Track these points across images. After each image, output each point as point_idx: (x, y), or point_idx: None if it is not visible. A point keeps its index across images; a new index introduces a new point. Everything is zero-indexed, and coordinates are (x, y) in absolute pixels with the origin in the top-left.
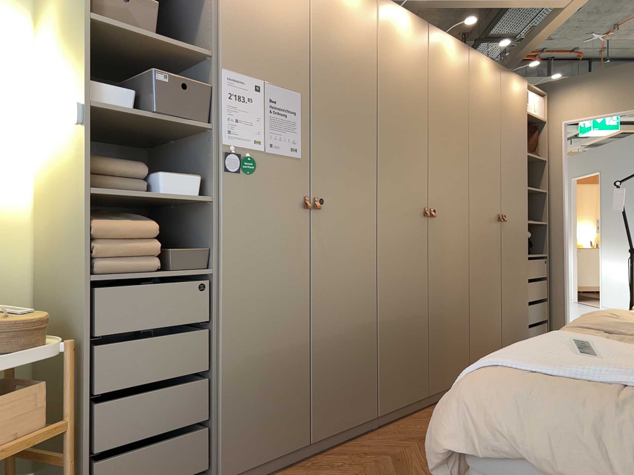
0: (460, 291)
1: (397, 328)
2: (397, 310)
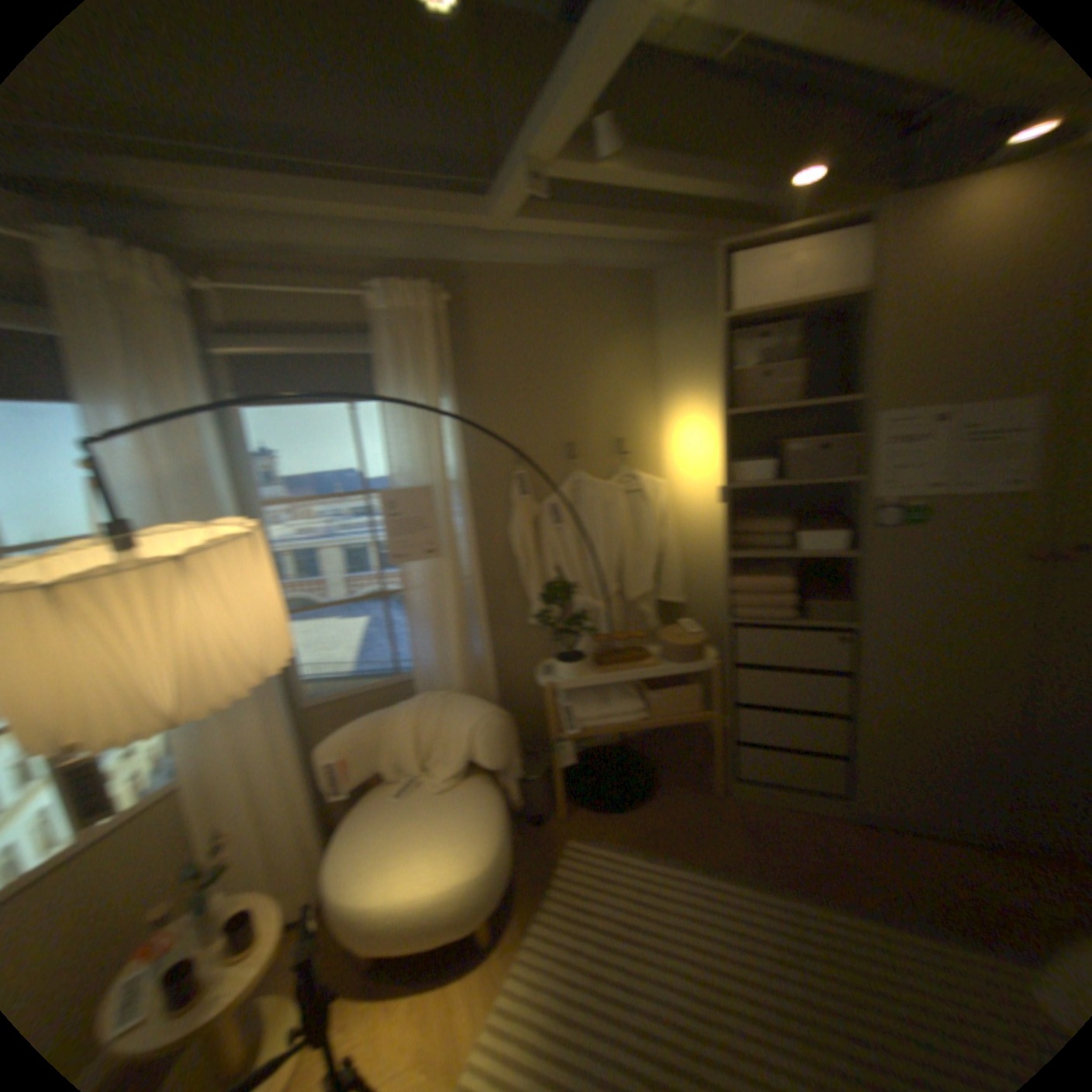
0: None
1: None
2: None
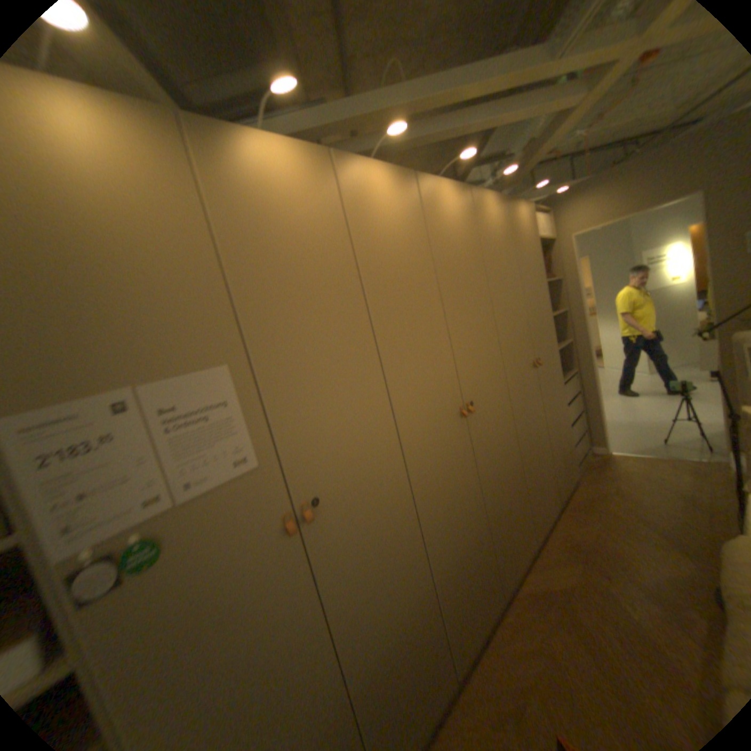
0: (513, 471)
1: (457, 568)
2: (453, 549)
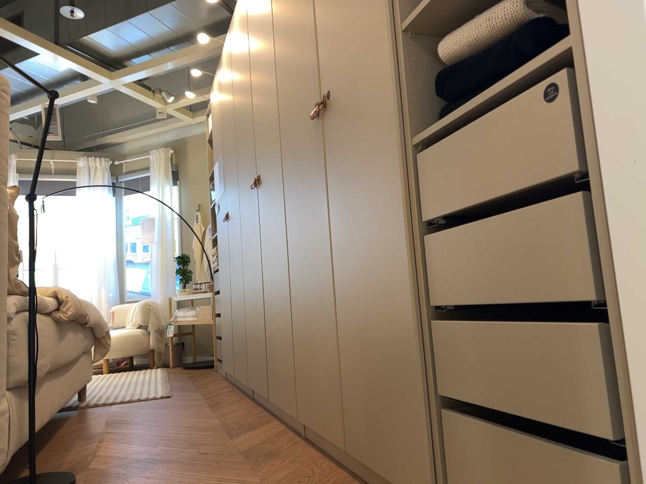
0: (282, 271)
1: (252, 306)
2: (252, 289)
